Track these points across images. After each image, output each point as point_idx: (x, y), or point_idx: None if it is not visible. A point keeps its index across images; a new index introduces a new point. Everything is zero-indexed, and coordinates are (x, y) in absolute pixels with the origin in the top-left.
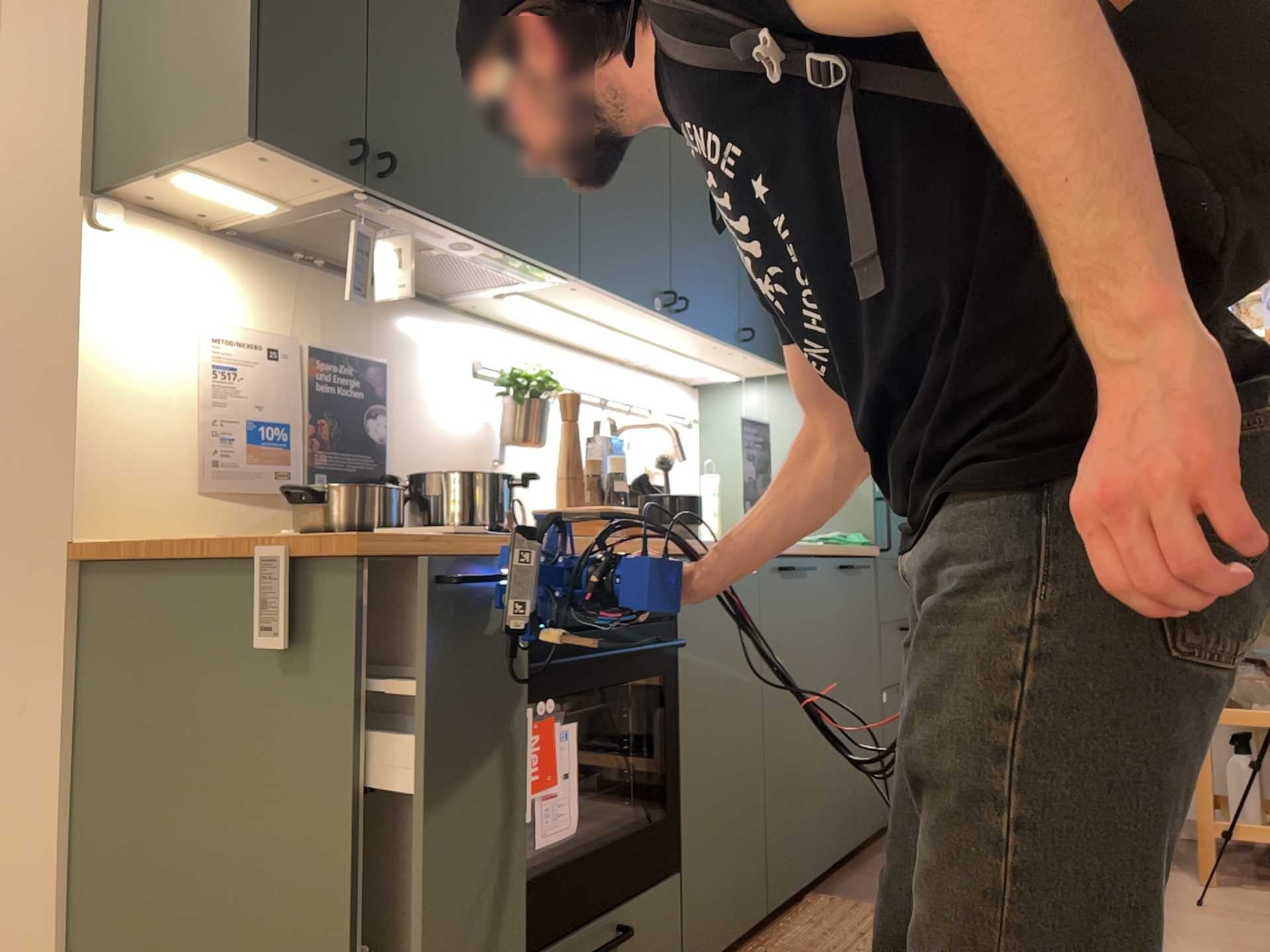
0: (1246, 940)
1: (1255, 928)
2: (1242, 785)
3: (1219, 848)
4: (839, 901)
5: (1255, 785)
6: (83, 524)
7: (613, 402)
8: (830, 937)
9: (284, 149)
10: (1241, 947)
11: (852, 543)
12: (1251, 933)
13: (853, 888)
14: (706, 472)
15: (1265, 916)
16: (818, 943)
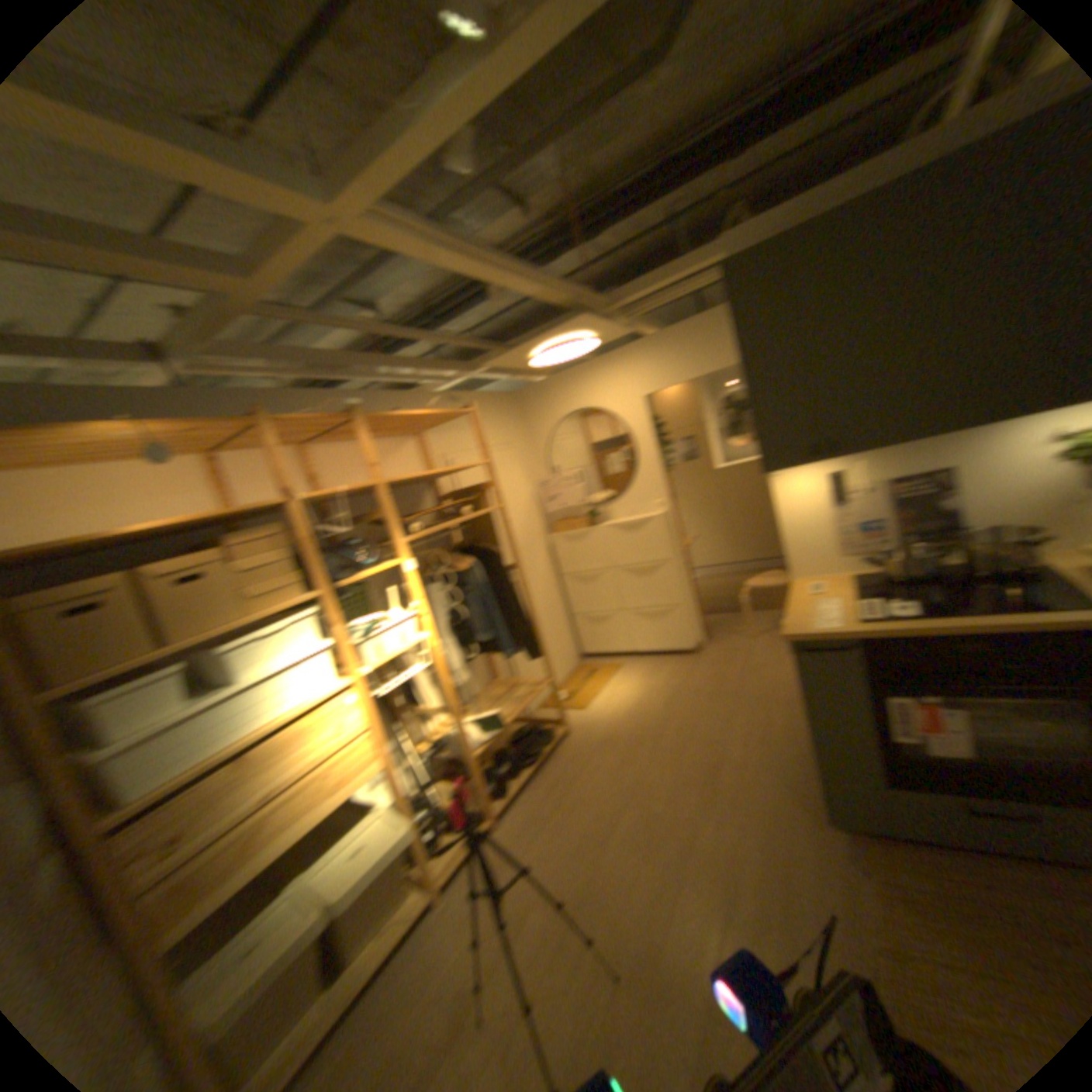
0: None
1: None
2: None
3: None
4: None
5: None
6: (795, 575)
7: None
8: None
9: (781, 468)
10: None
11: None
12: None
13: None
14: None
15: None
16: None
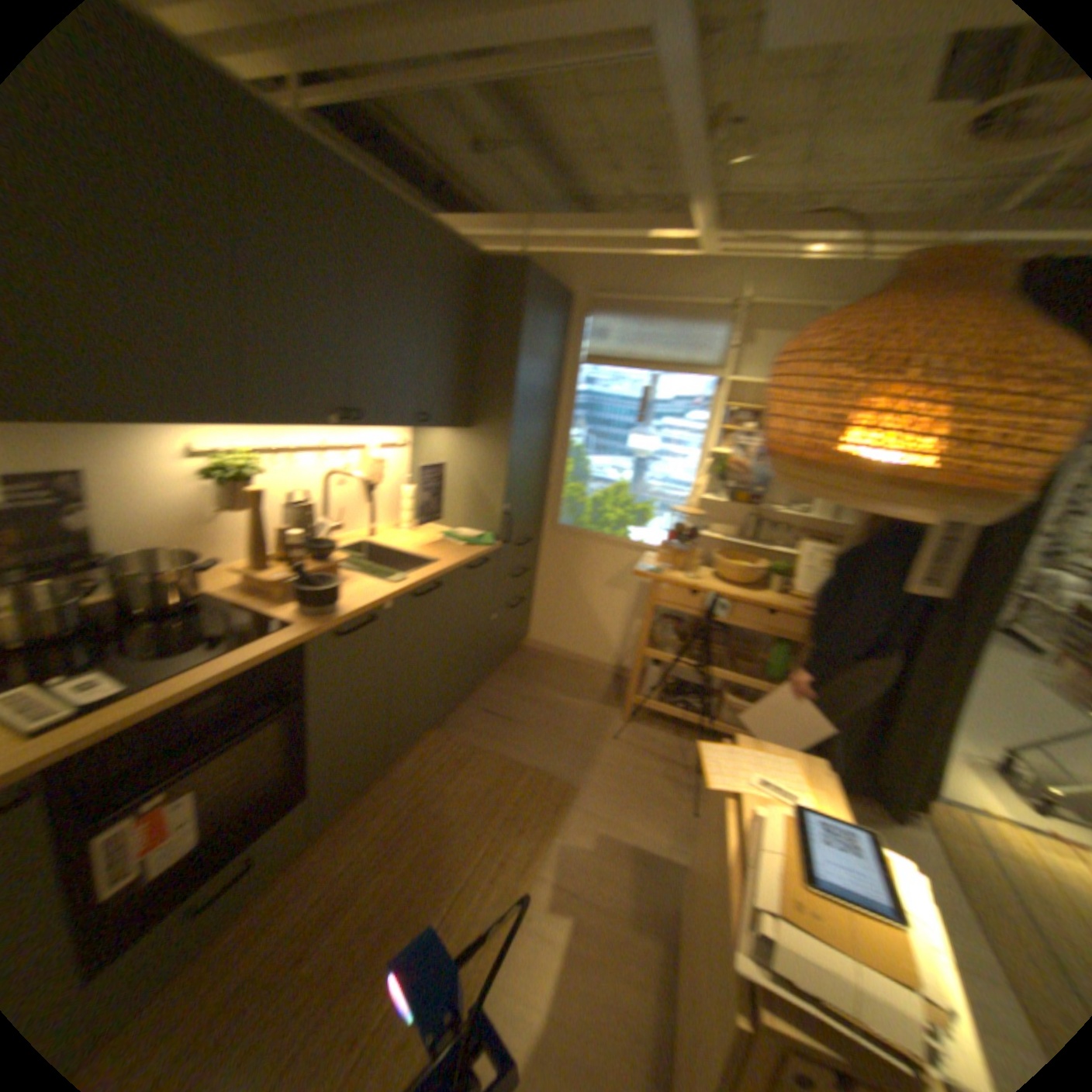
0: (624, 770)
1: (632, 760)
2: (653, 680)
3: (633, 709)
4: (441, 737)
5: (658, 681)
6: None
7: (335, 447)
8: (425, 769)
9: None
10: (619, 776)
11: (483, 545)
12: (628, 765)
13: (455, 721)
14: (408, 483)
15: (640, 749)
16: (416, 776)
